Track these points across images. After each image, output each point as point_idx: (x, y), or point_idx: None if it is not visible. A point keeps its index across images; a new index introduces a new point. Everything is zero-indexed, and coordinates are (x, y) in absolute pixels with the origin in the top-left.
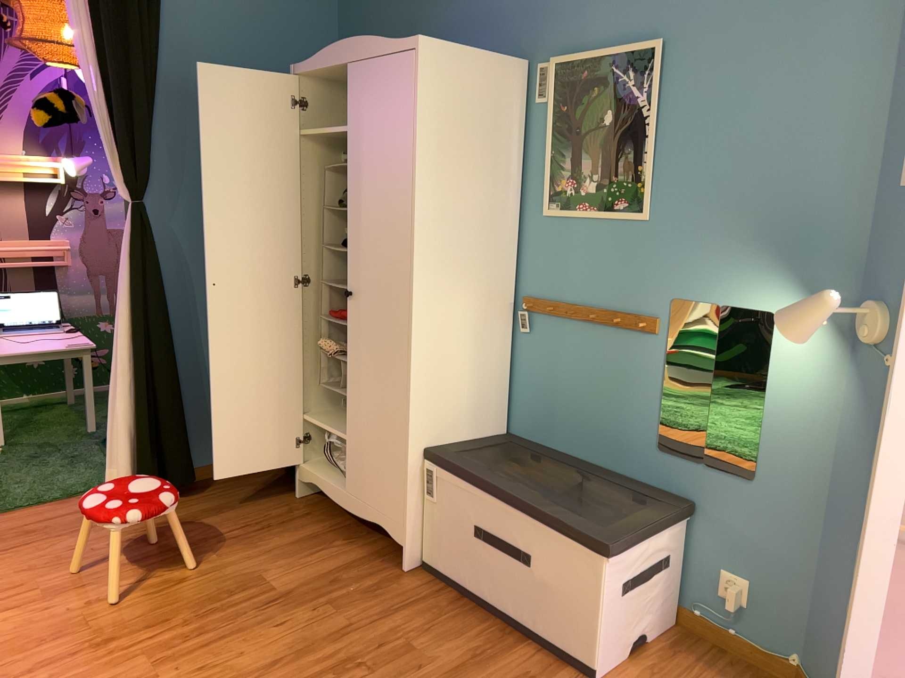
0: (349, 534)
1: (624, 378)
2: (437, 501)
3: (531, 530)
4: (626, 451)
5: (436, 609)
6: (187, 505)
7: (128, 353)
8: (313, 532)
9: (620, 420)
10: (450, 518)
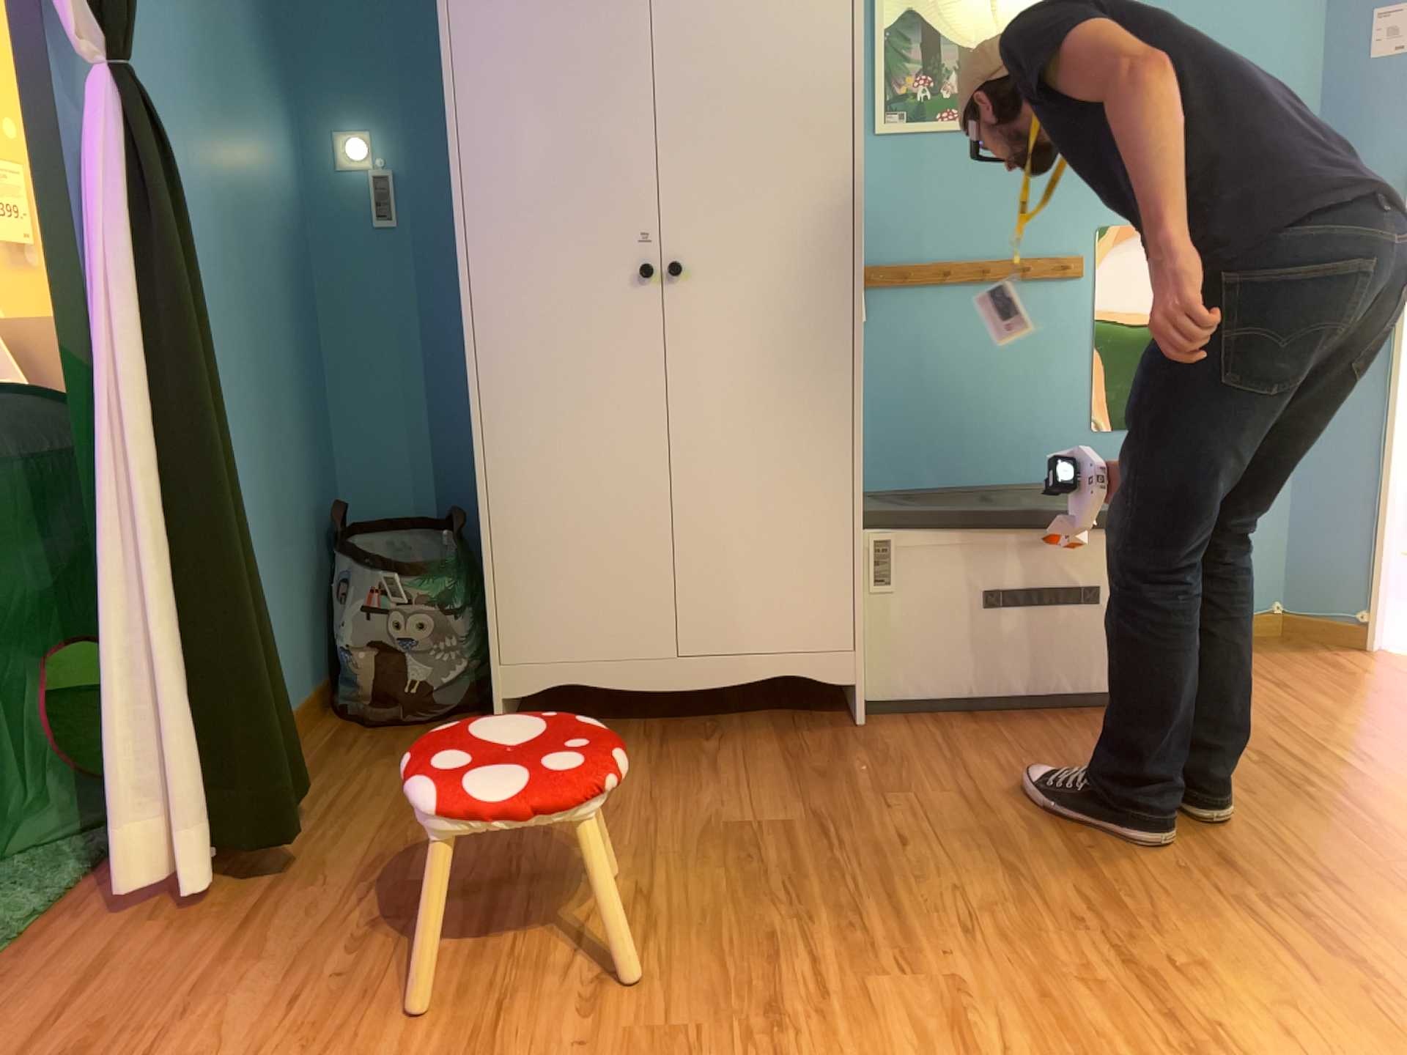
0: (691, 730)
1: (1033, 350)
2: (899, 583)
3: (1098, 549)
4: (1044, 449)
5: (973, 734)
6: (327, 828)
7: (144, 488)
8: (637, 751)
9: (1031, 410)
10: (932, 600)
